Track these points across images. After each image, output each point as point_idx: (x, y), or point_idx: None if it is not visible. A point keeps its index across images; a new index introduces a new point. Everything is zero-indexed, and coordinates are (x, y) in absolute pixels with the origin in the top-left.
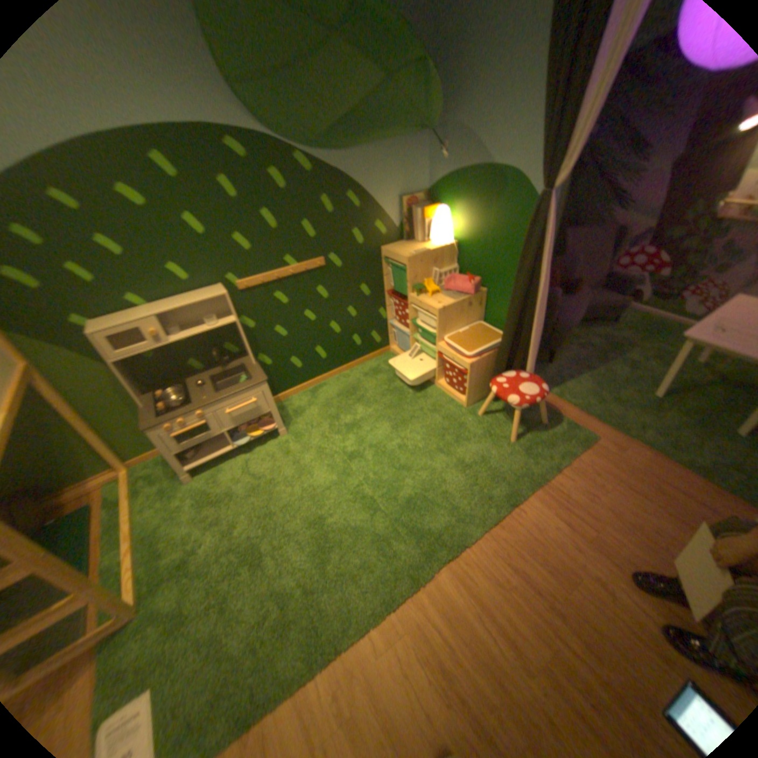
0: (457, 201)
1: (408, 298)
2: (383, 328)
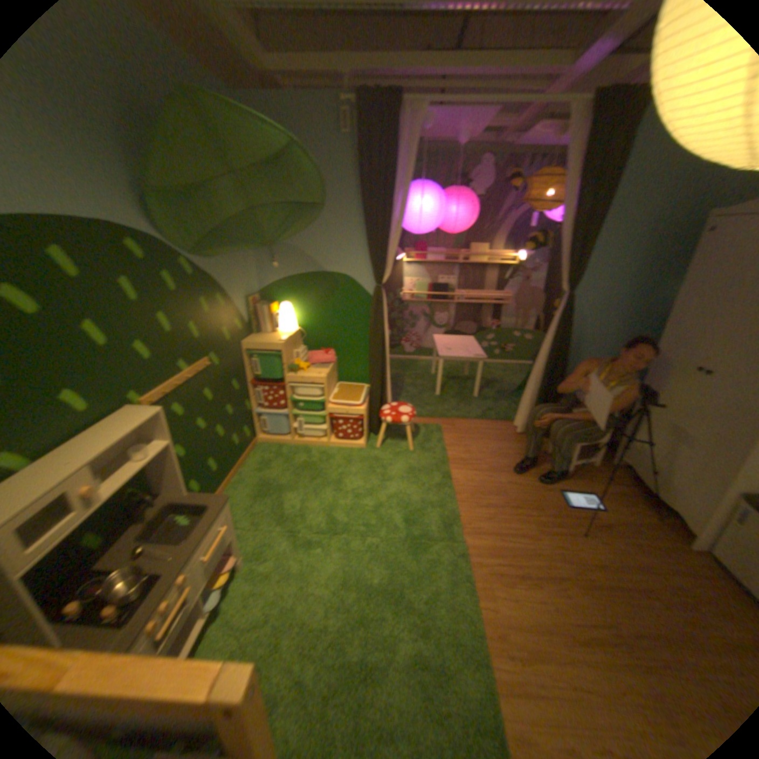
0: (292, 298)
1: (282, 379)
2: (248, 420)
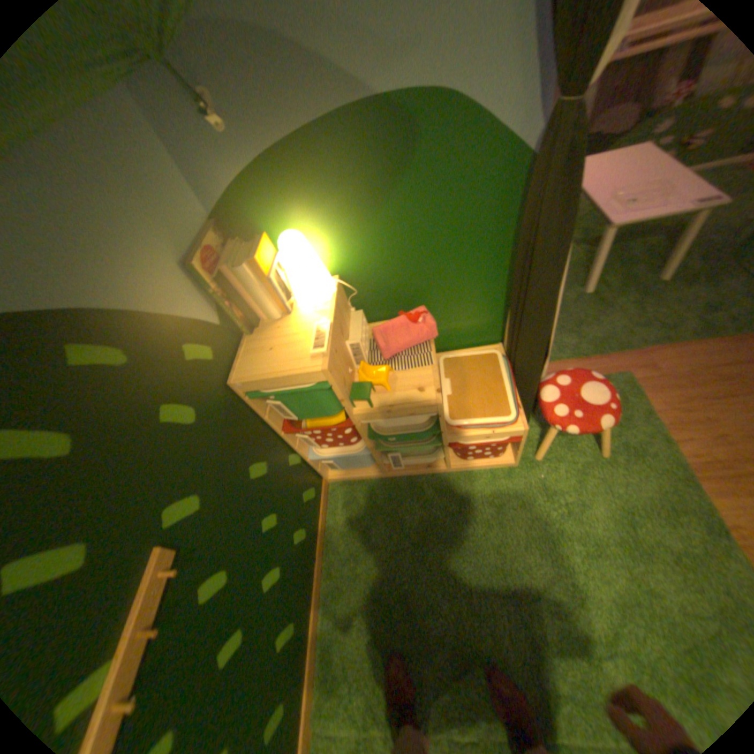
0: (301, 207)
1: (347, 414)
2: (306, 470)
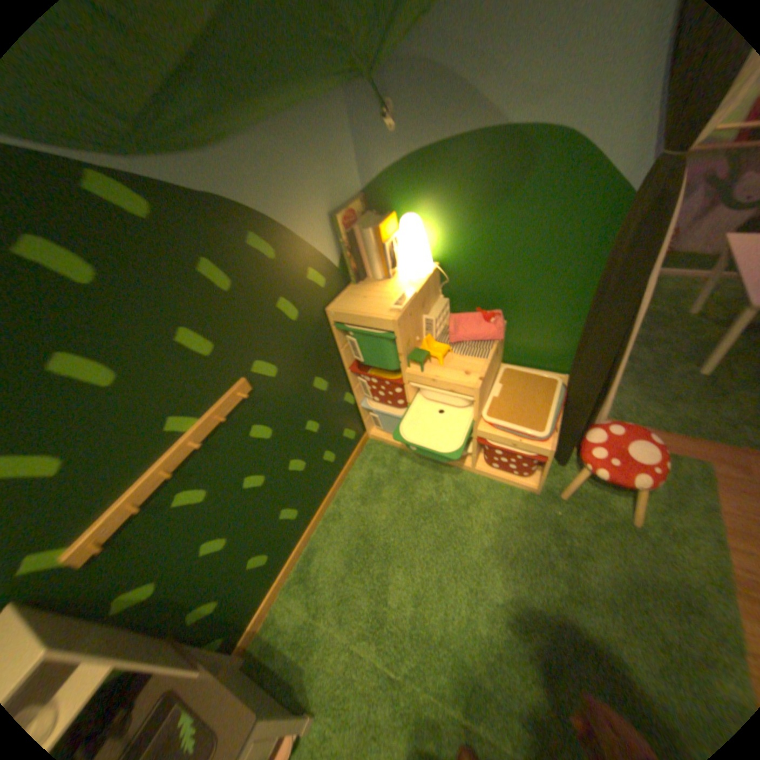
0: (428, 201)
1: (401, 373)
2: (355, 415)
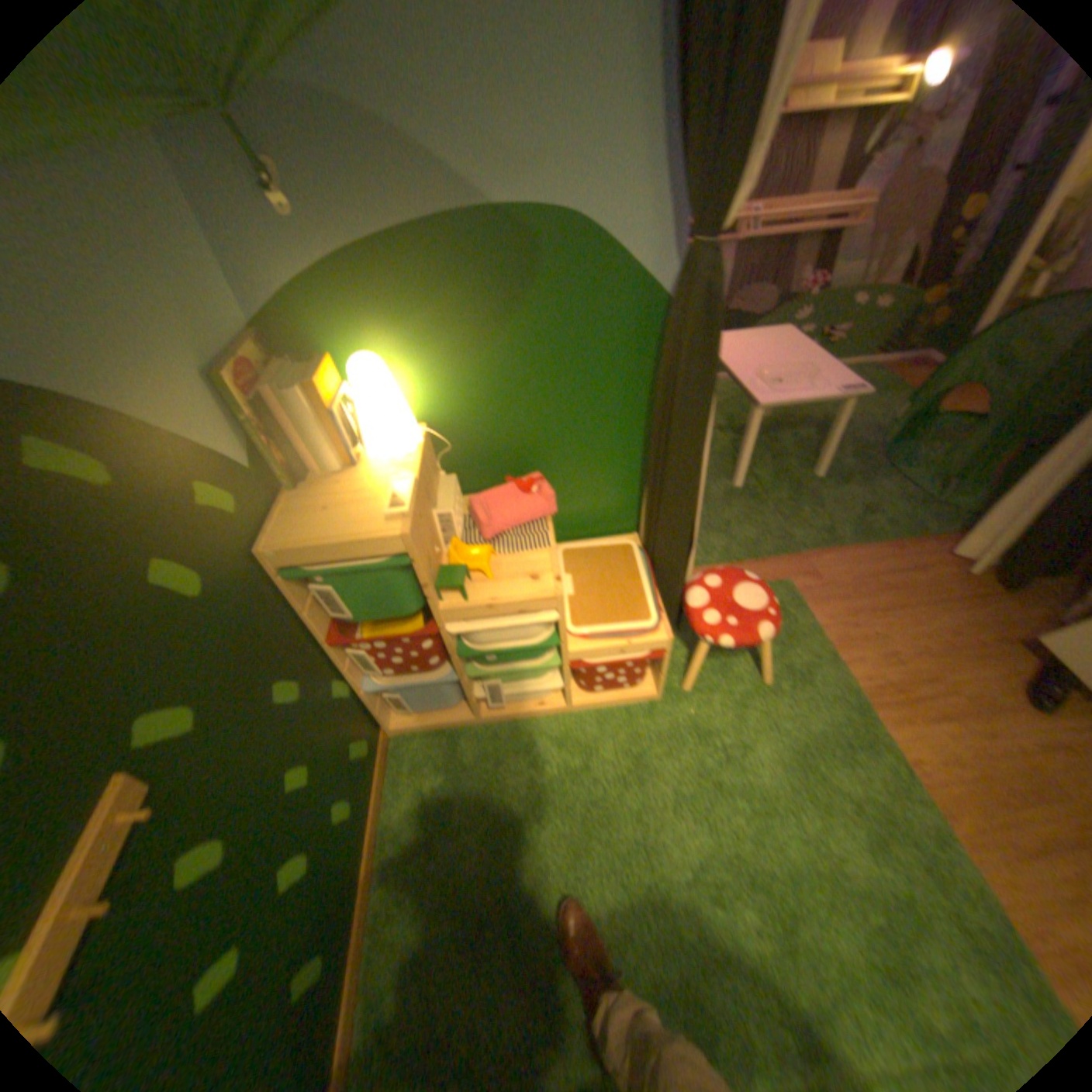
0: (384, 328)
1: (429, 614)
2: (357, 713)
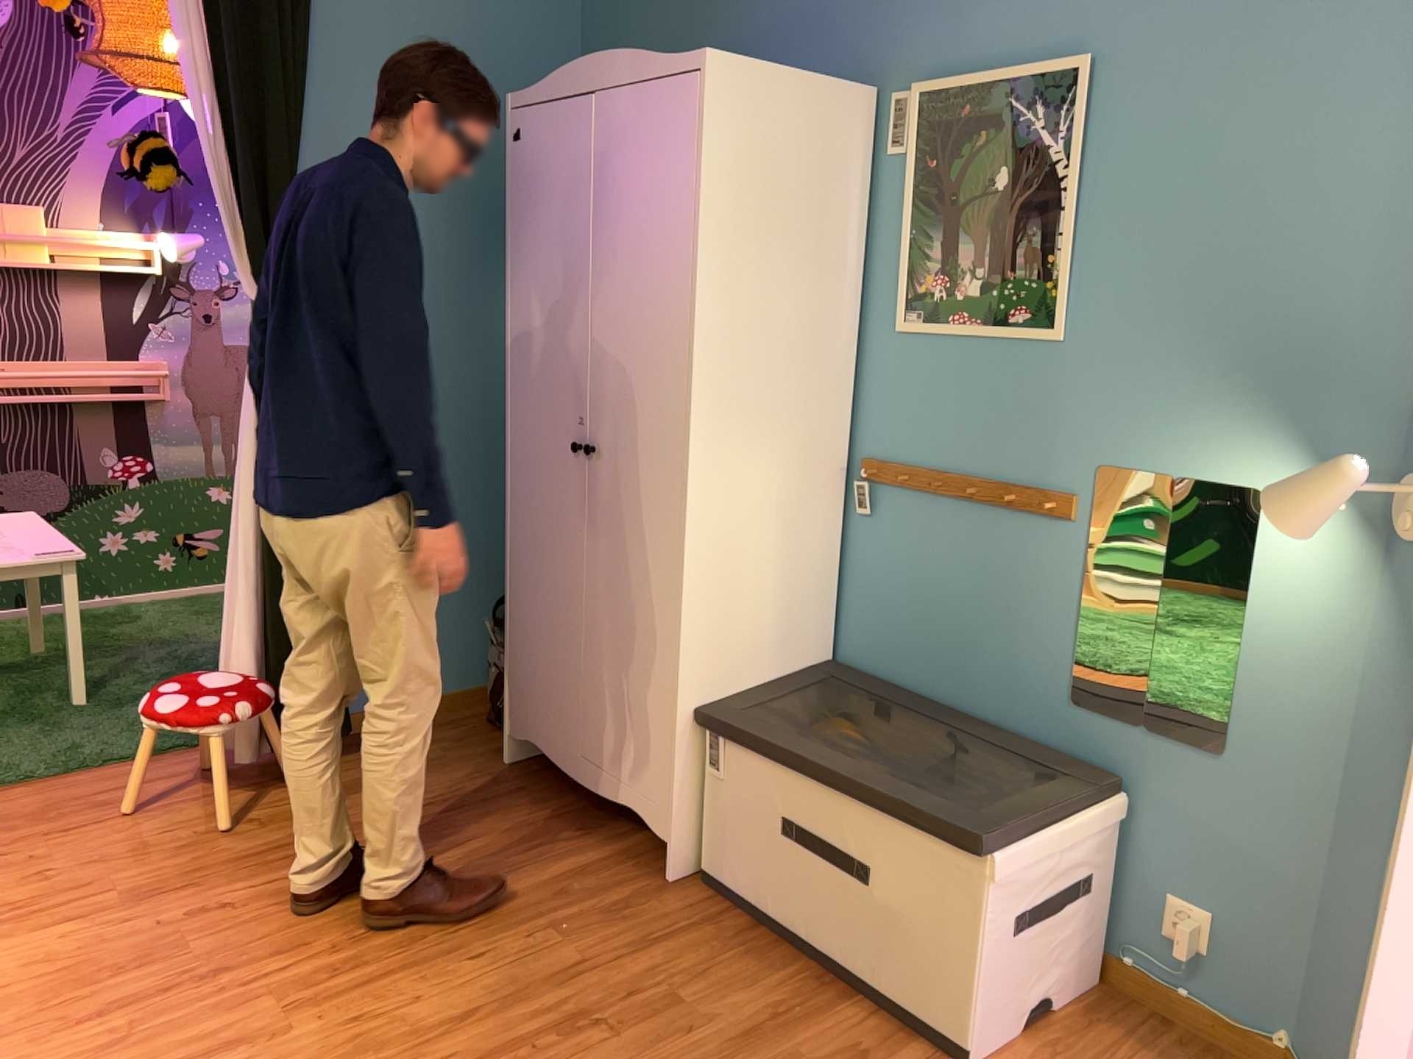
0: None
1: None
2: None
